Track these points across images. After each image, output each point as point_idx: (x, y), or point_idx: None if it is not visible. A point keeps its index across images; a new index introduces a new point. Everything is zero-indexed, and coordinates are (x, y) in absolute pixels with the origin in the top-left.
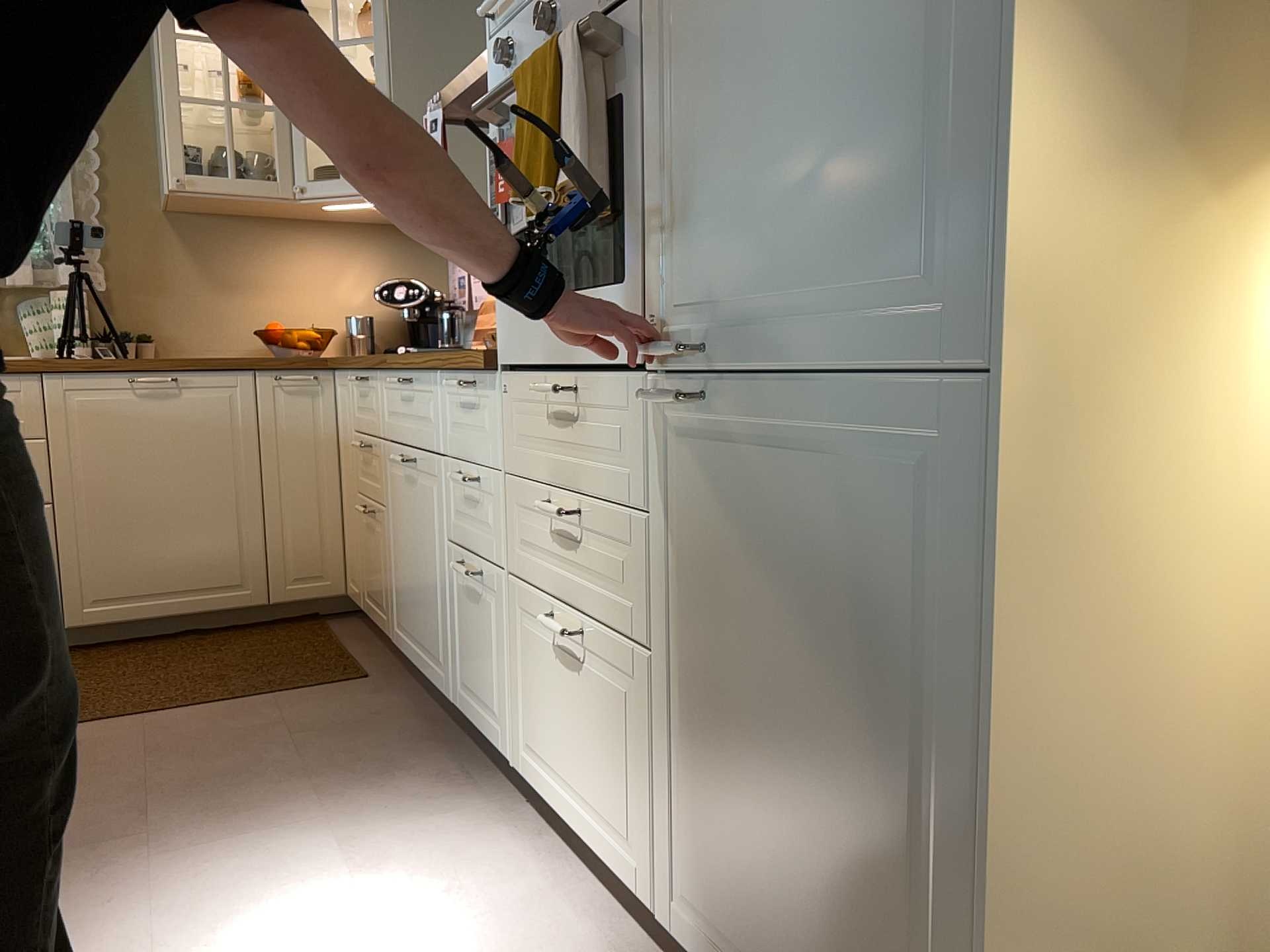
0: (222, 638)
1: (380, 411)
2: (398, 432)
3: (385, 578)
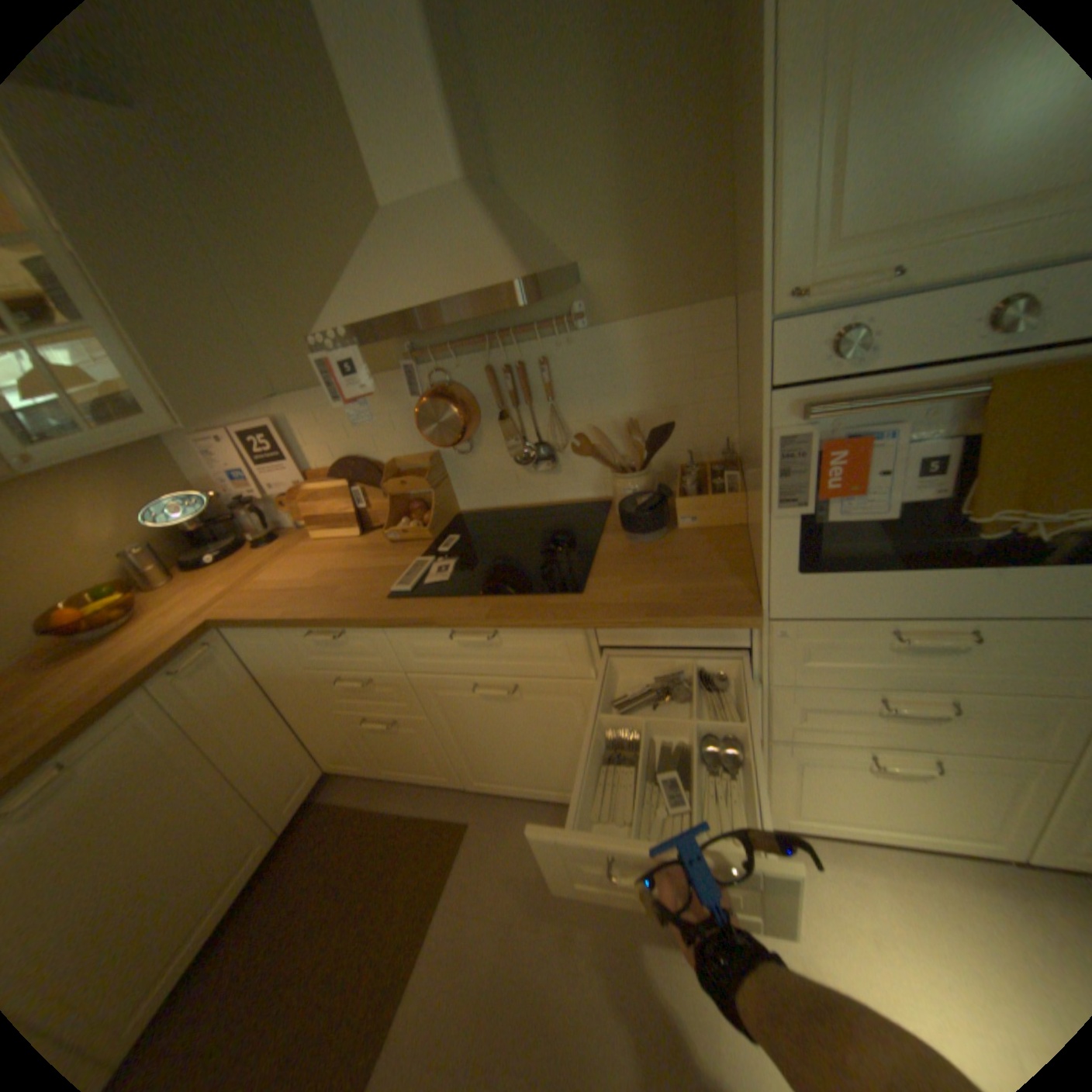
0: (264, 897)
1: (390, 654)
2: (456, 667)
3: (434, 757)
